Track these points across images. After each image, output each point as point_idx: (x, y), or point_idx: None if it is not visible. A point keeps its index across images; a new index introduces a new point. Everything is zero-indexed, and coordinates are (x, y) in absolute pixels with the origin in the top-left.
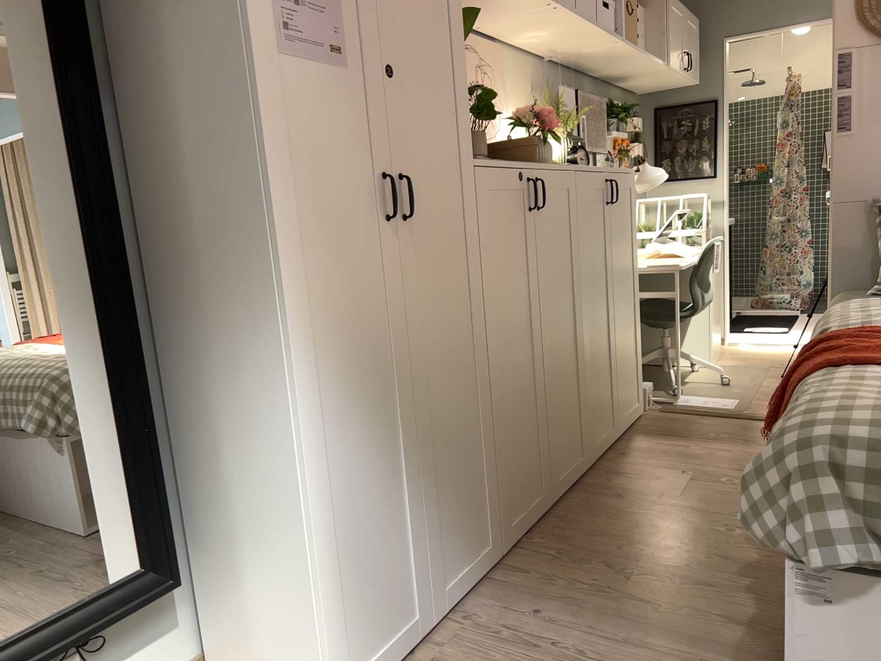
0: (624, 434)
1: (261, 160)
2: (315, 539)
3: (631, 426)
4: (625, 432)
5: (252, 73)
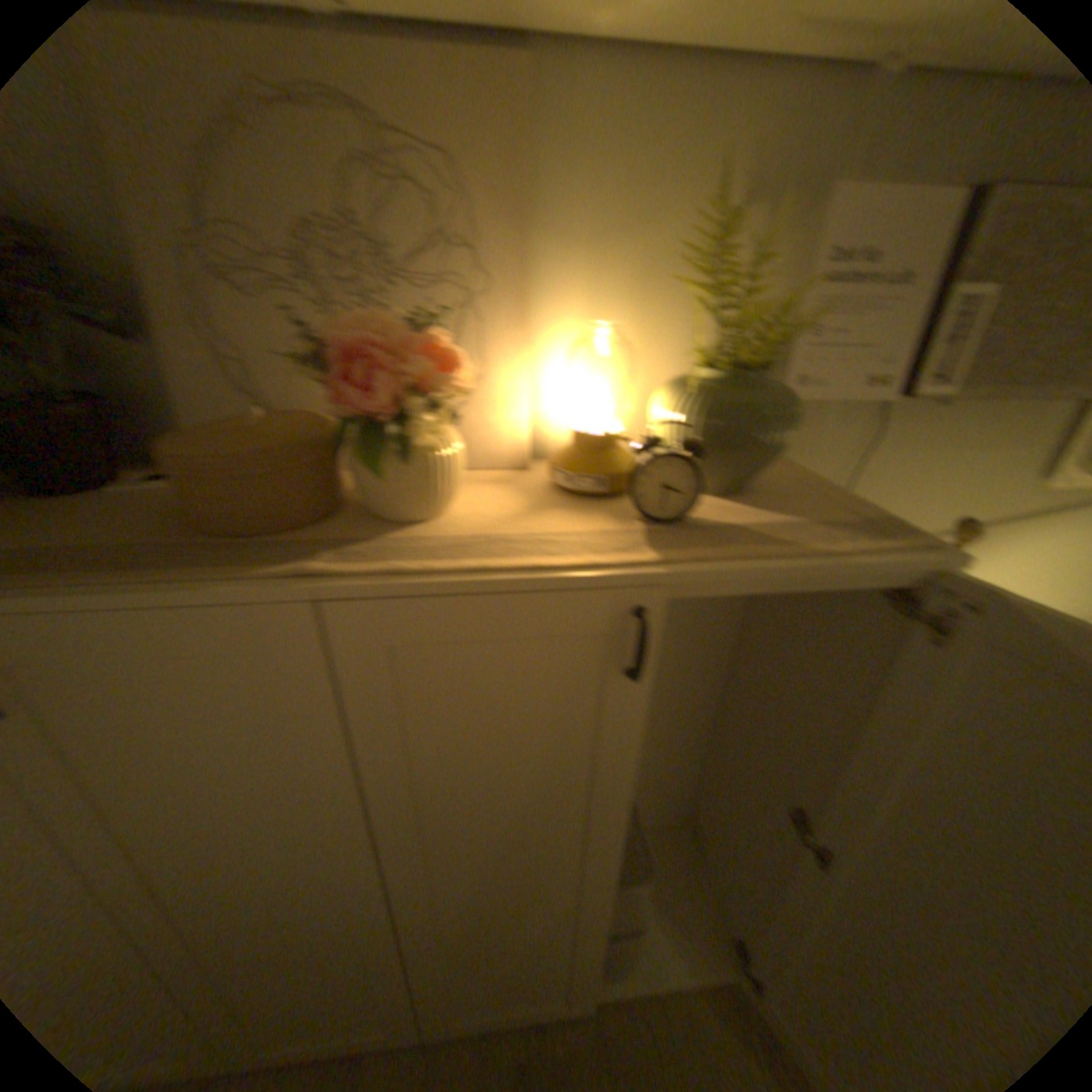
0: (617, 1012)
1: None
2: None
3: (673, 997)
4: (631, 1006)
5: None
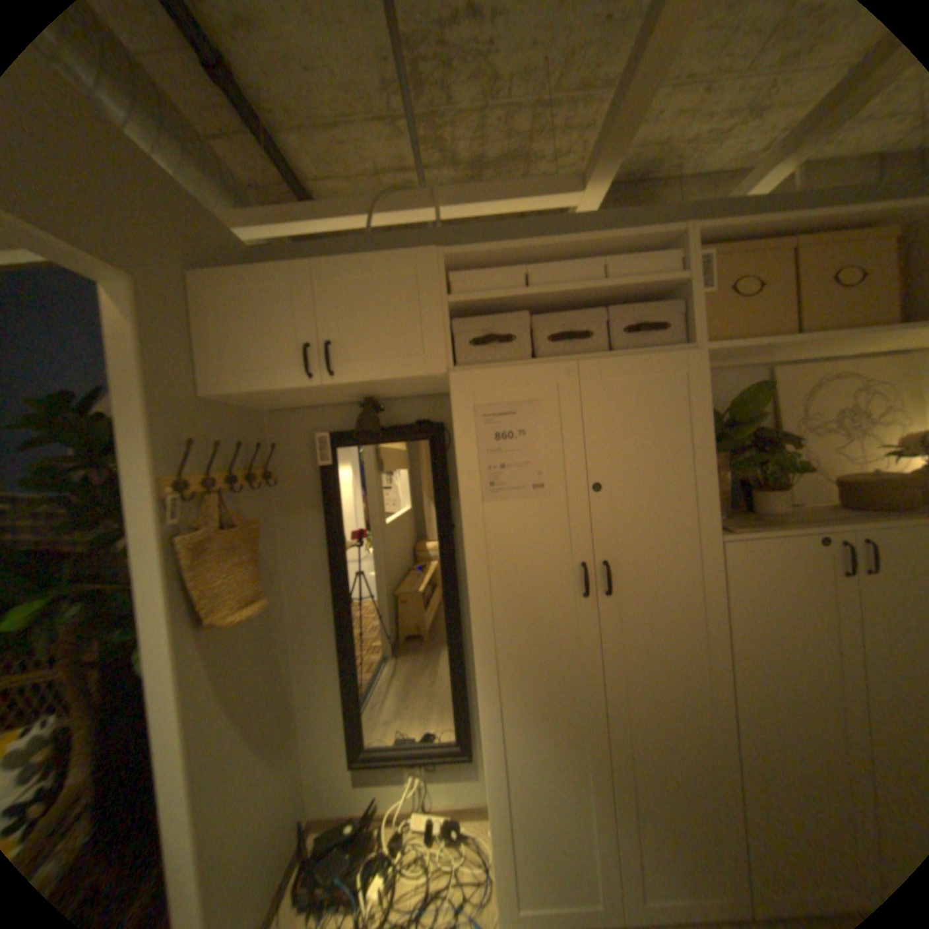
0: None
1: (468, 568)
2: (496, 801)
3: None
4: None
5: (464, 520)
